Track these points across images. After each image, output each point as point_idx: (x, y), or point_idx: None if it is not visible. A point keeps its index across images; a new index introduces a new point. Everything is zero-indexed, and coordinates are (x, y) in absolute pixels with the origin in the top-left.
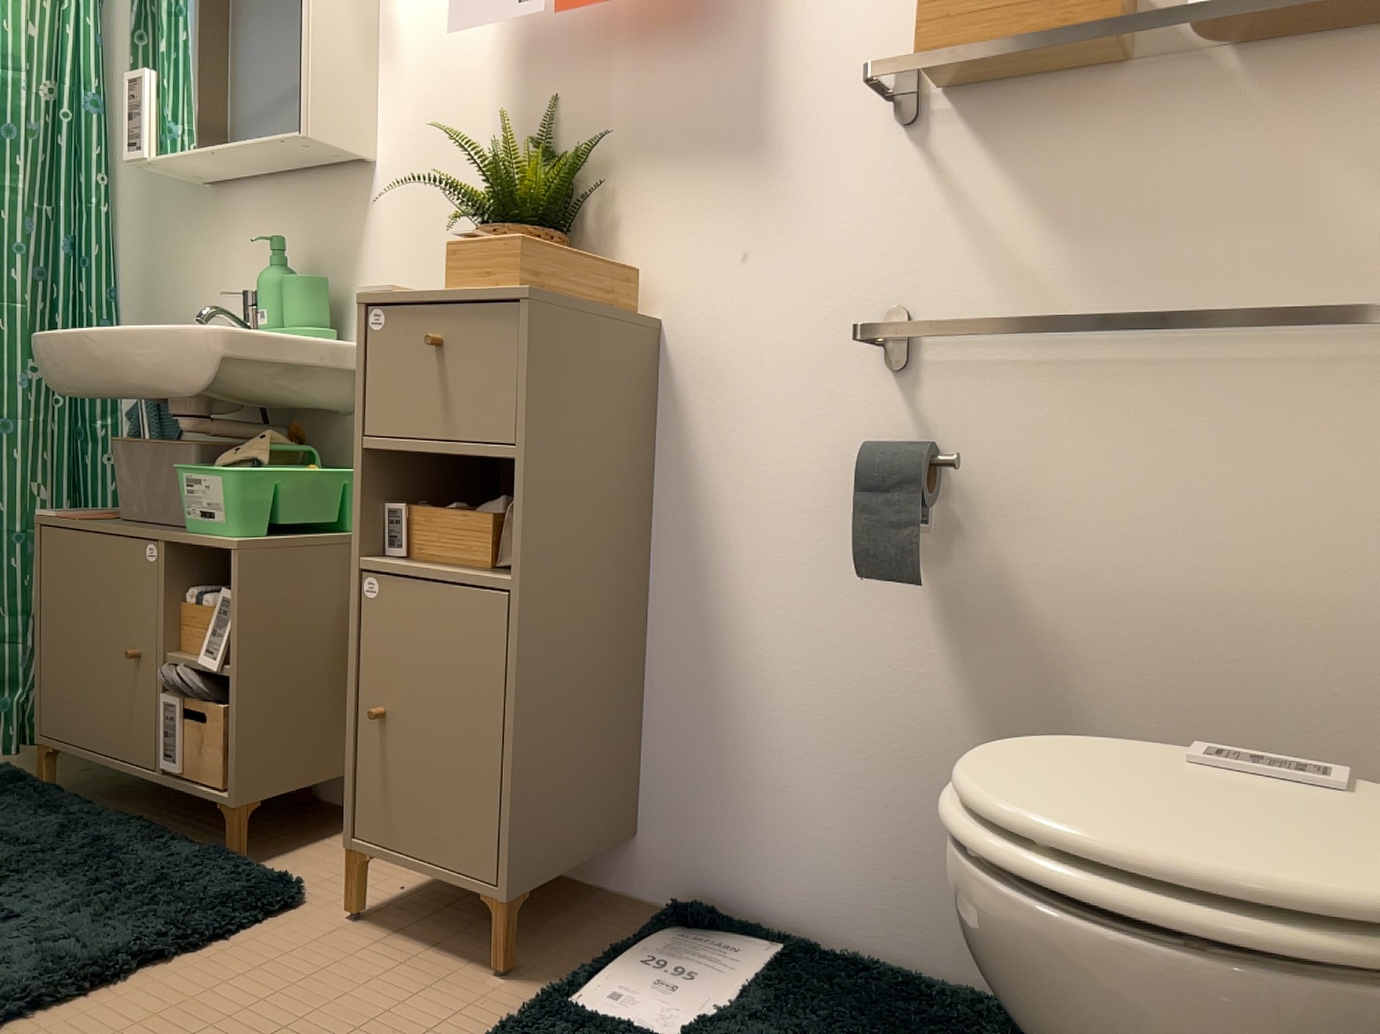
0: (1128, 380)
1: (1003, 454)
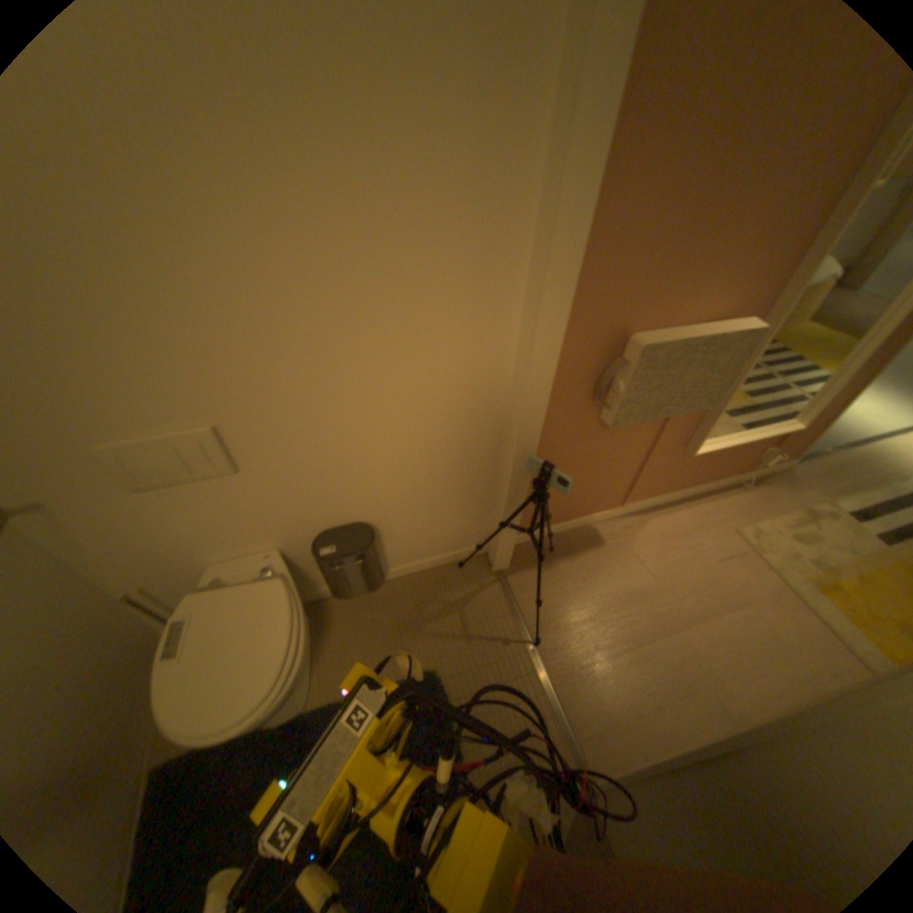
0: None
1: None
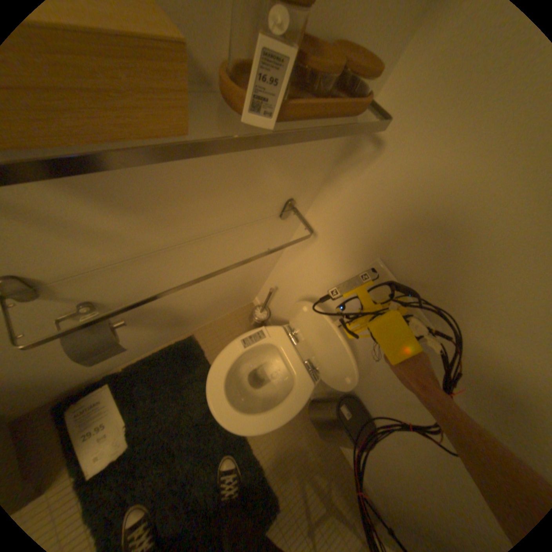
0: (185, 249)
1: (131, 287)
